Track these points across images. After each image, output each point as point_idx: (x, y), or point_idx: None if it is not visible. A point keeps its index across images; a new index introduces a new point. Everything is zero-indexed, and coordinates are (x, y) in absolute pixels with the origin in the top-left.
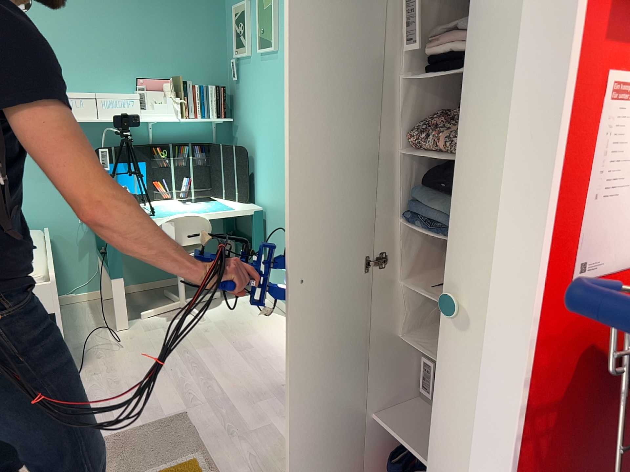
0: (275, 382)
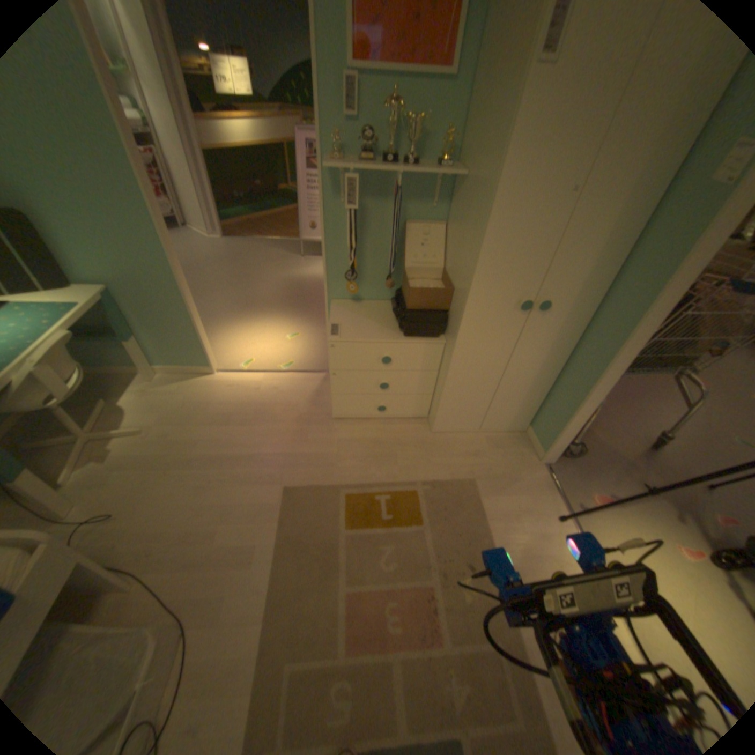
0: (290, 418)
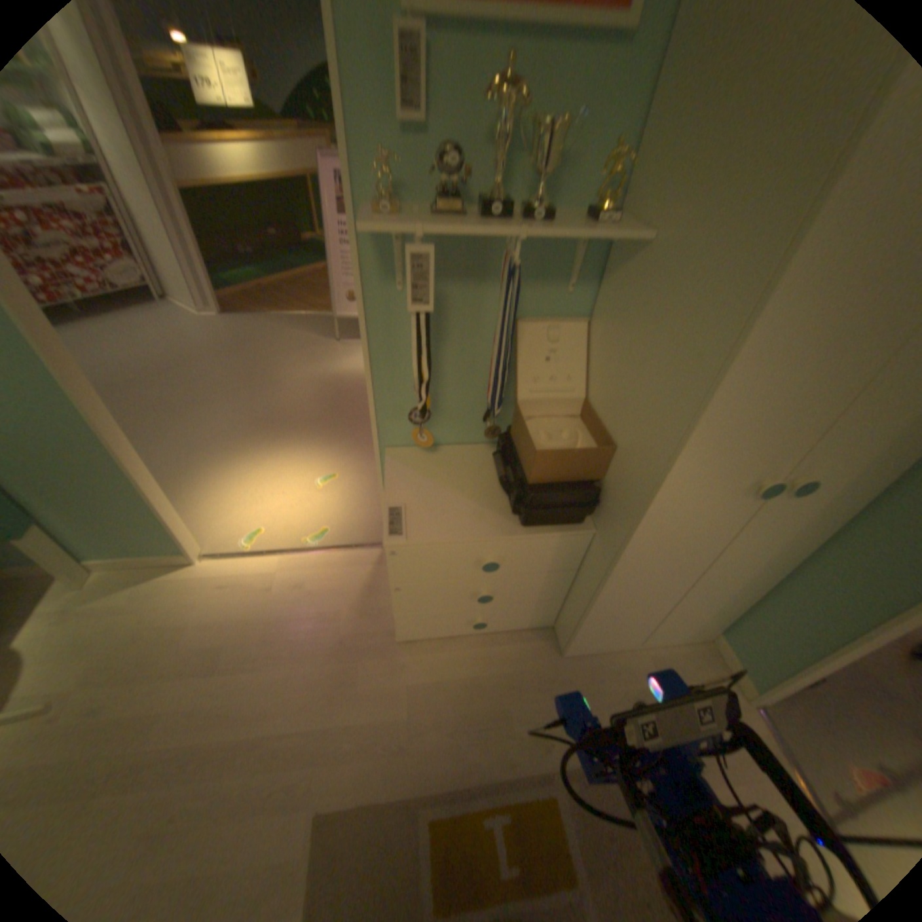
0: (325, 646)
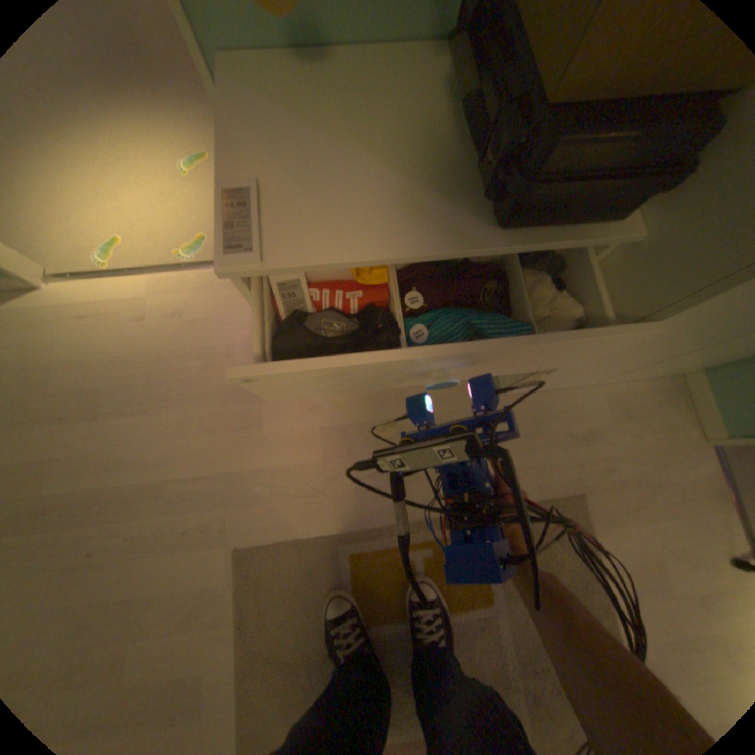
0: (220, 386)
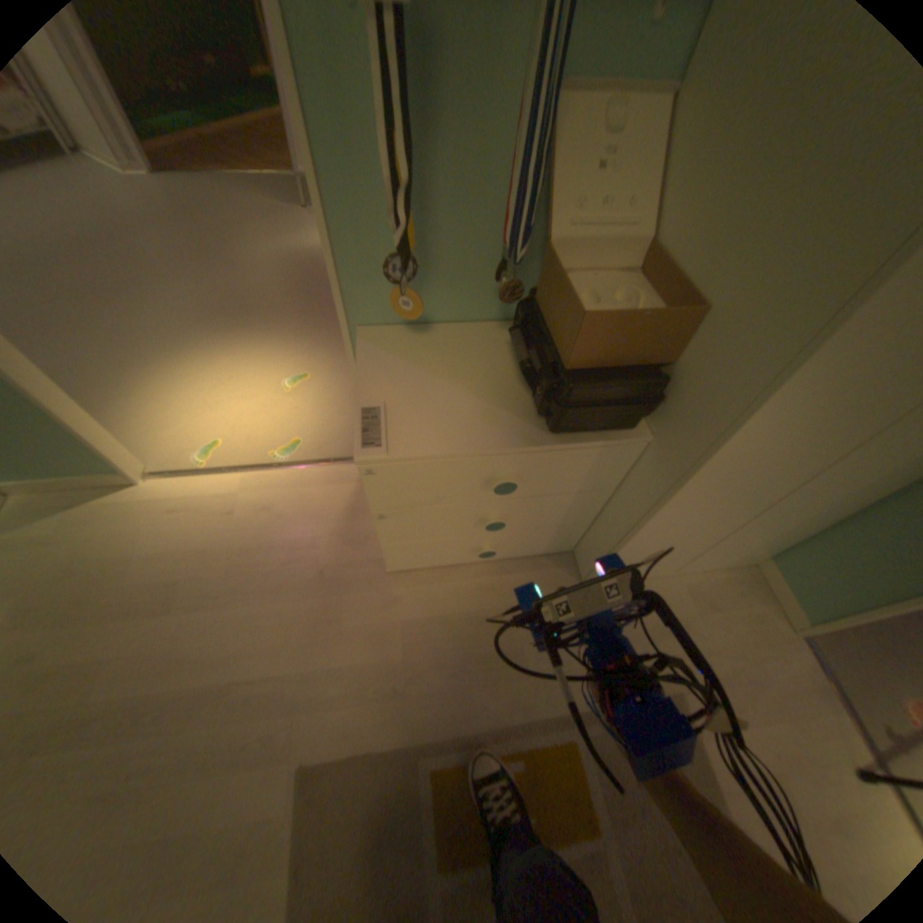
0: (302, 578)
